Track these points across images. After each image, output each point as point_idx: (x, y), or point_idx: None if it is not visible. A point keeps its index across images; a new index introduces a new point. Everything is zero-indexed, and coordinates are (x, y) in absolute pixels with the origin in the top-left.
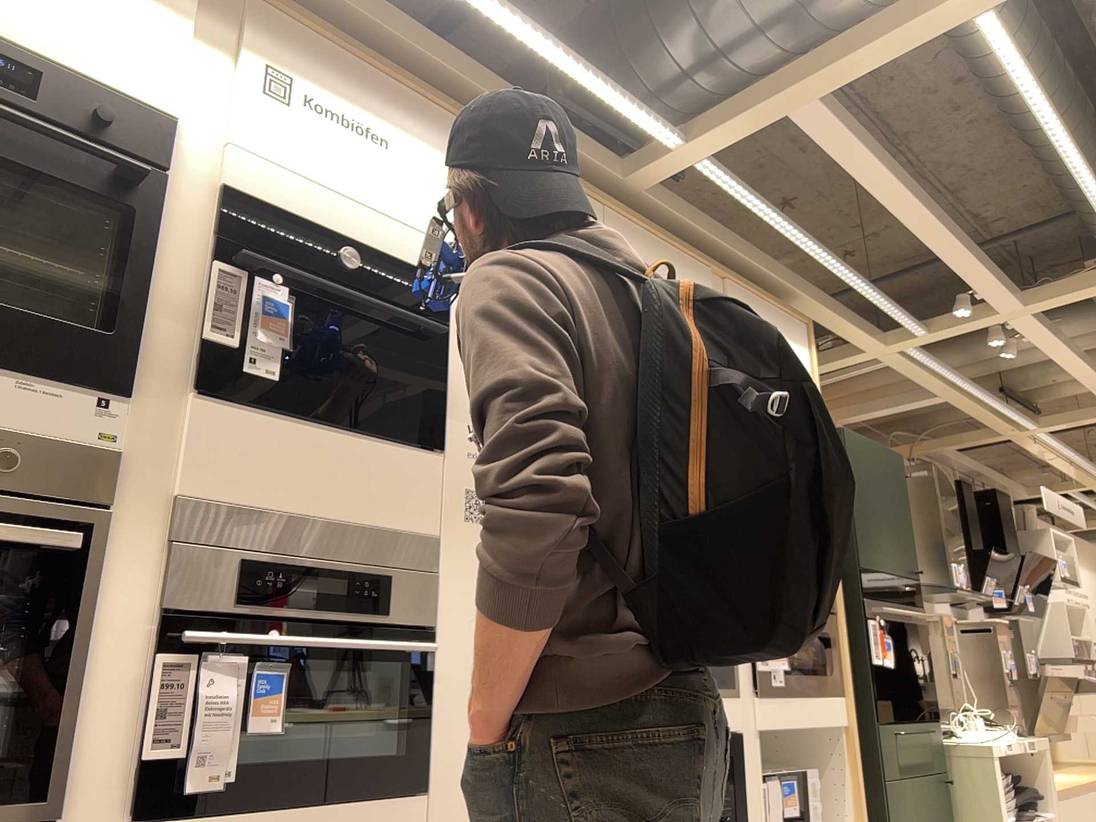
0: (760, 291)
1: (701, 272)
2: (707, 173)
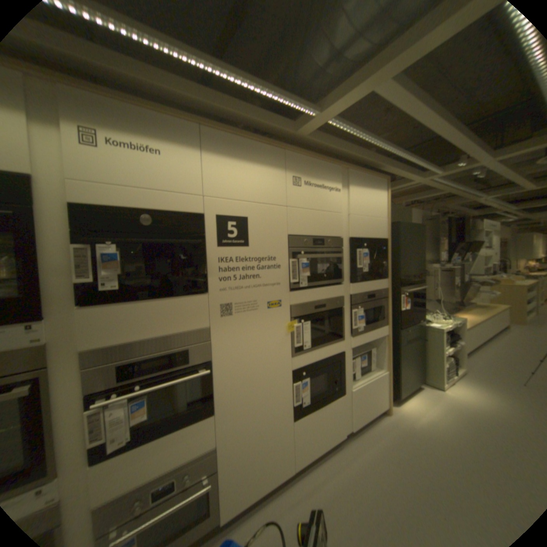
0: (372, 165)
1: (340, 166)
2: (339, 119)
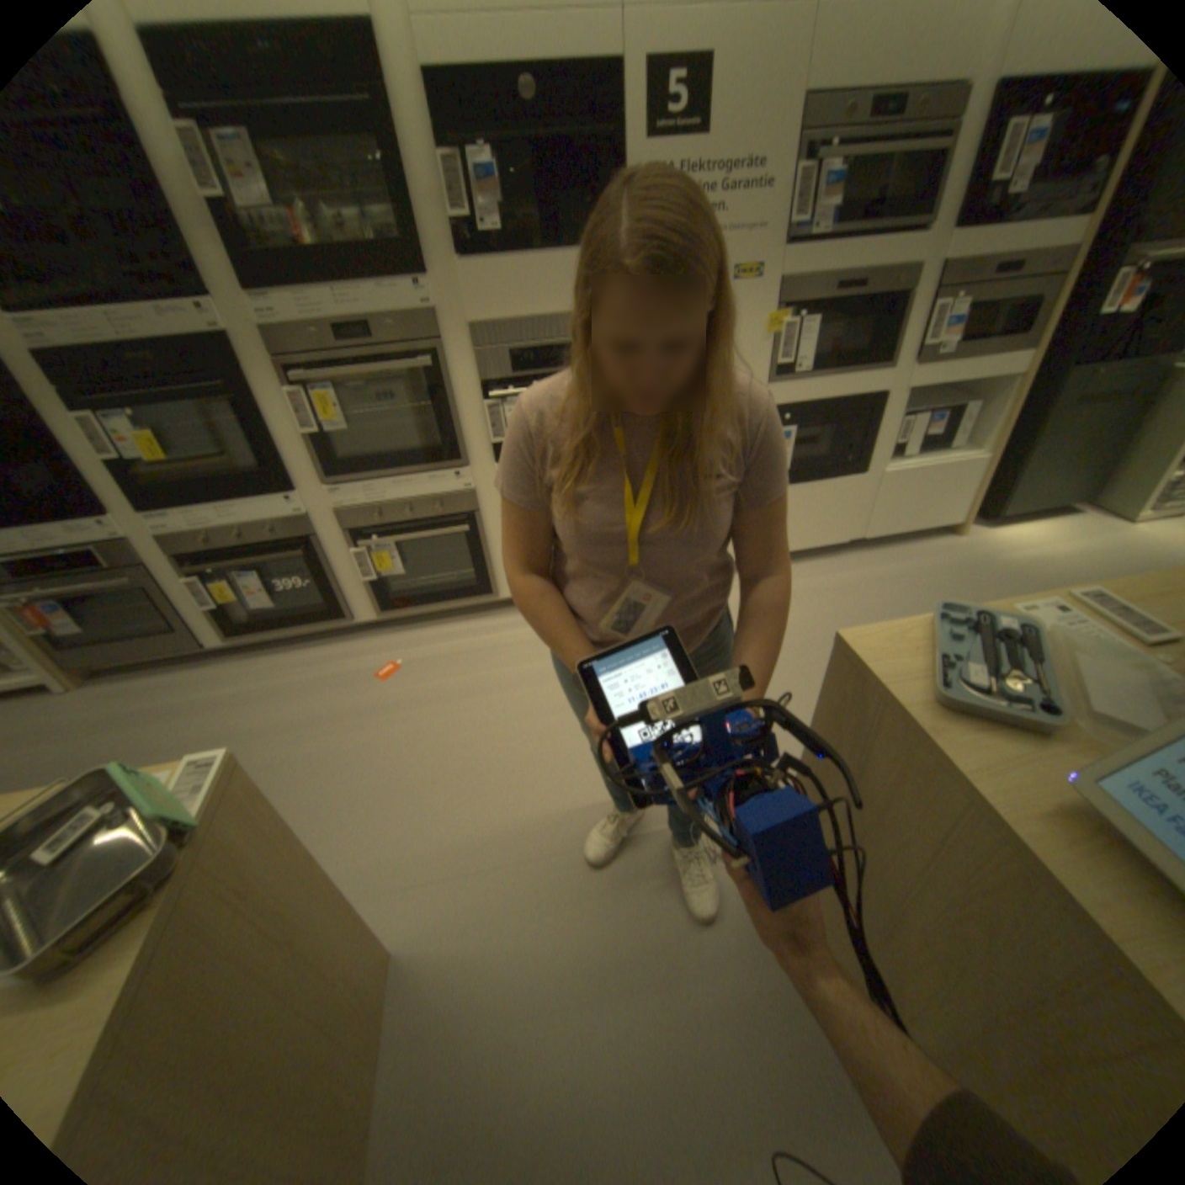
0: None
1: None
2: None
